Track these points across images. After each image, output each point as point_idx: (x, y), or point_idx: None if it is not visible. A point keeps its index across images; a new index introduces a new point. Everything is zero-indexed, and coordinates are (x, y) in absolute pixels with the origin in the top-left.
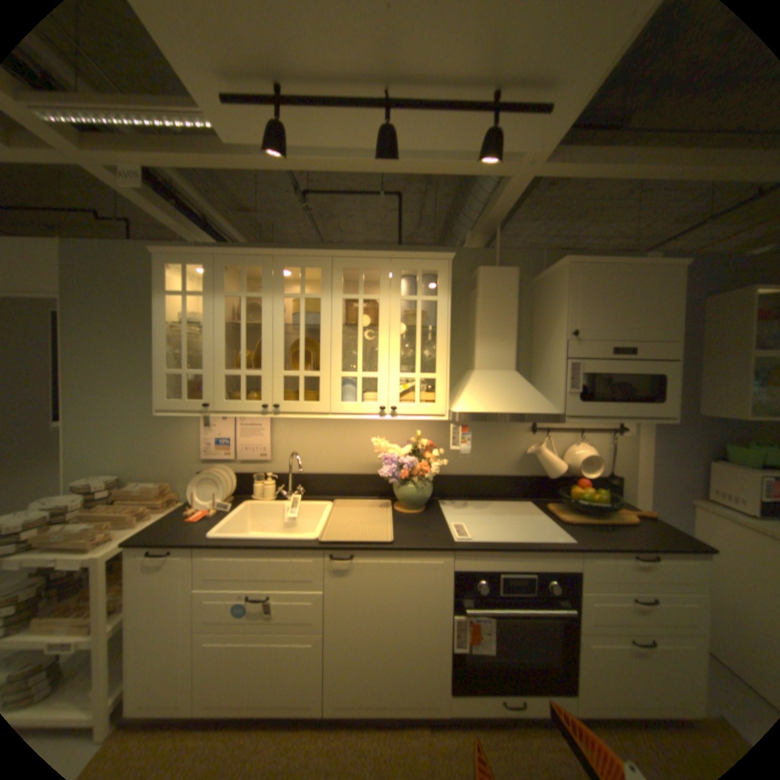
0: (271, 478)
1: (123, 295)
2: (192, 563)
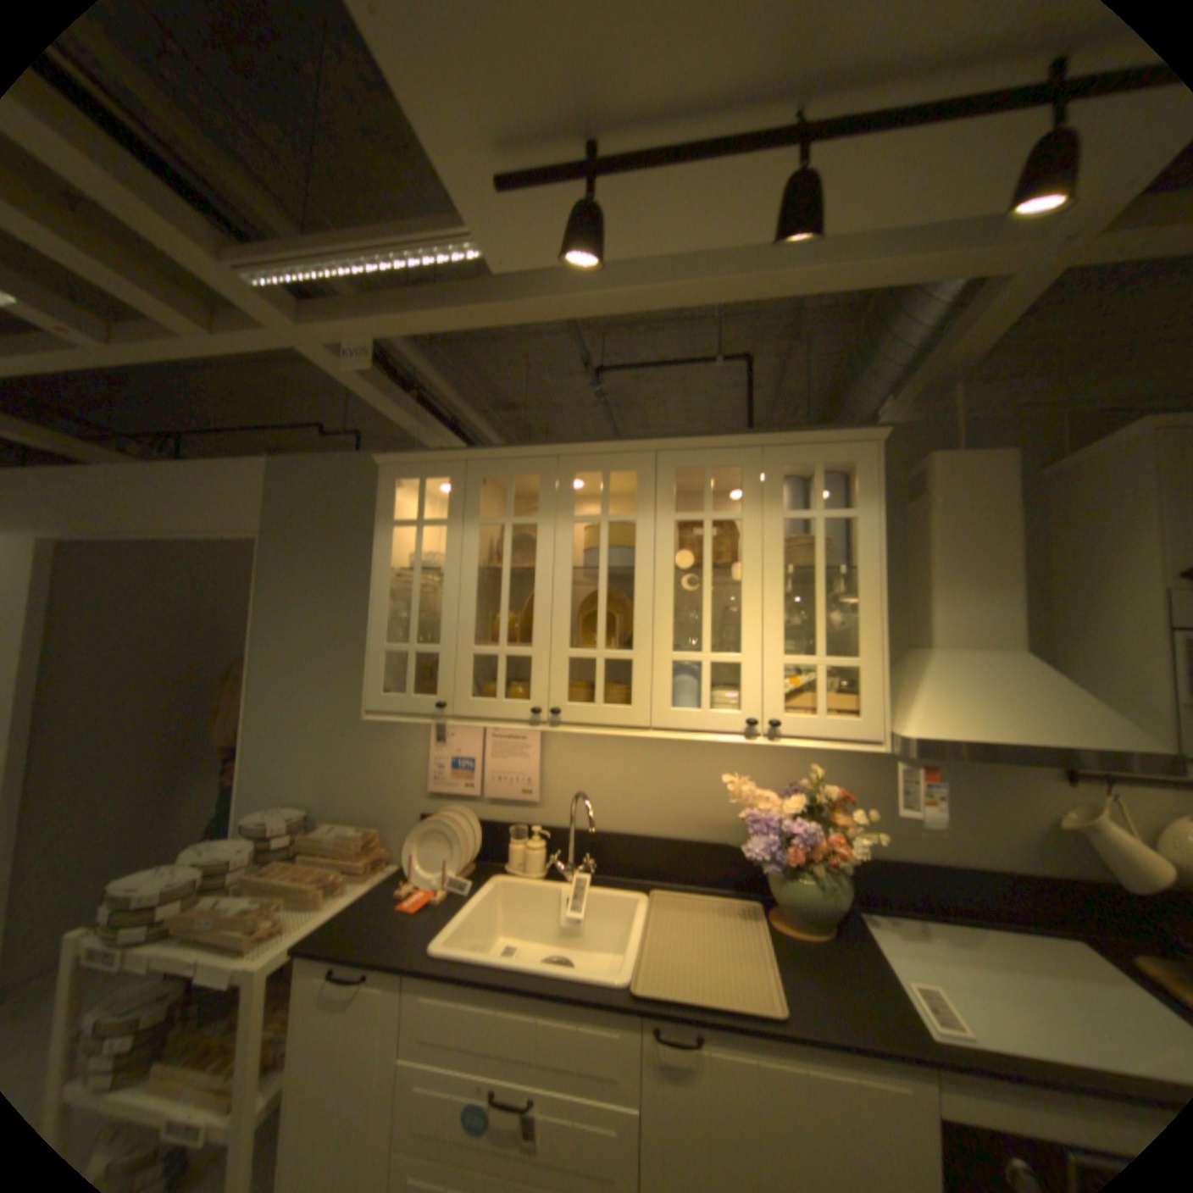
0: (538, 834)
1: (338, 528)
2: (398, 1003)
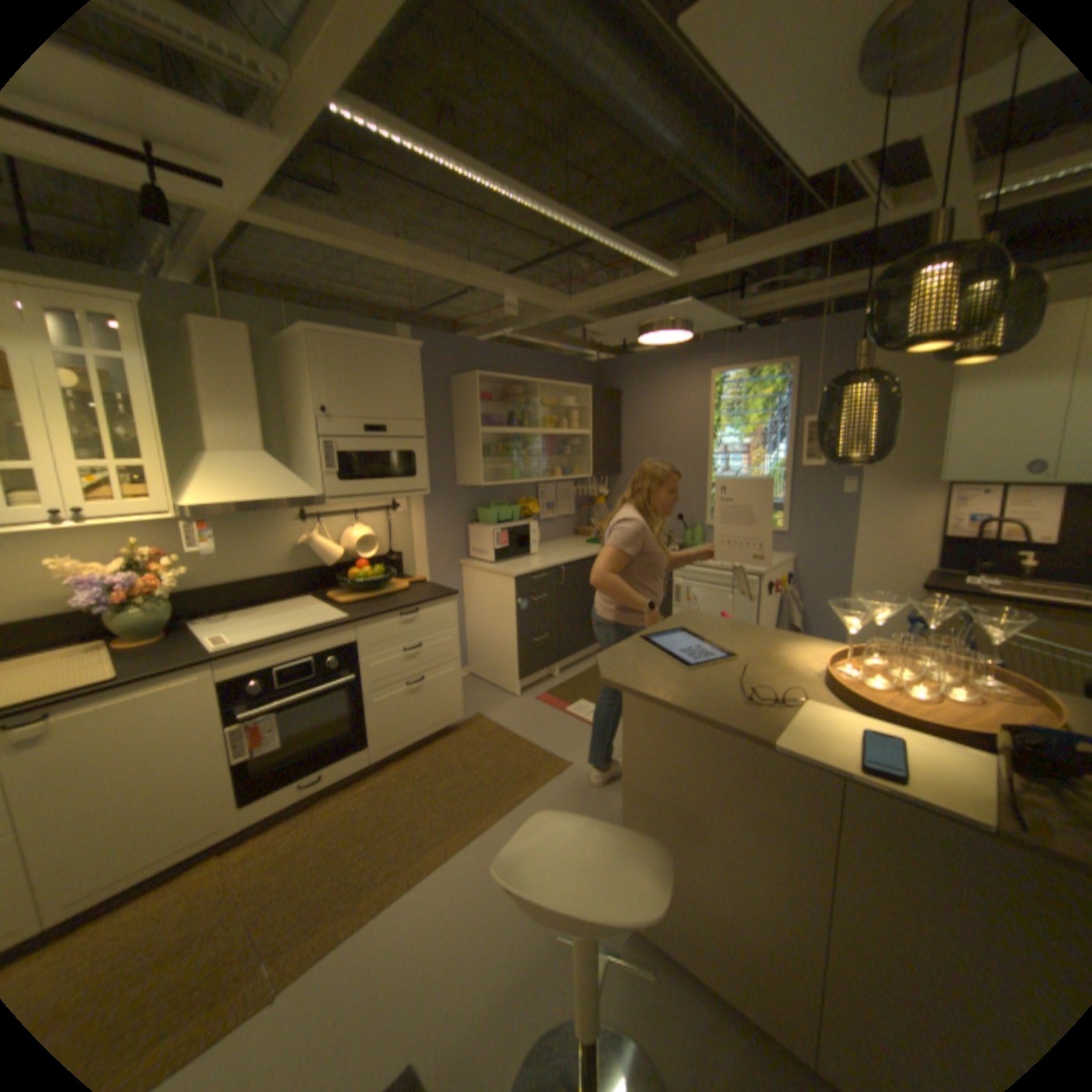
0: None
1: None
2: None
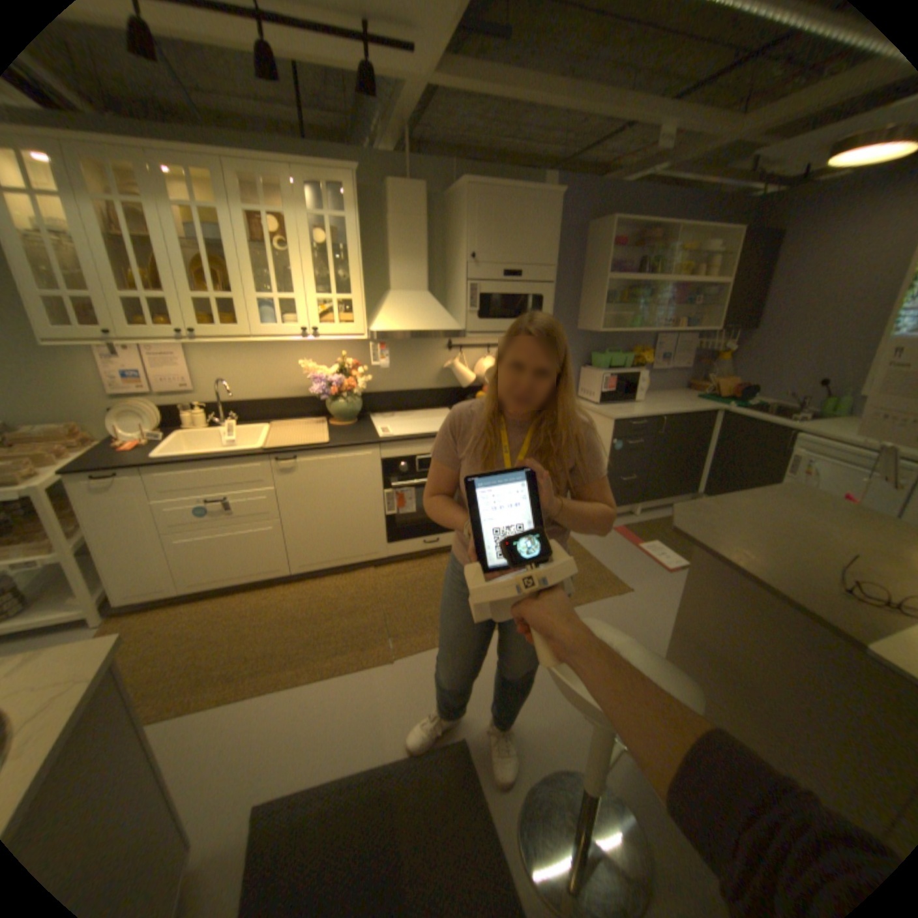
0: (198, 409)
1: None
2: (142, 481)
